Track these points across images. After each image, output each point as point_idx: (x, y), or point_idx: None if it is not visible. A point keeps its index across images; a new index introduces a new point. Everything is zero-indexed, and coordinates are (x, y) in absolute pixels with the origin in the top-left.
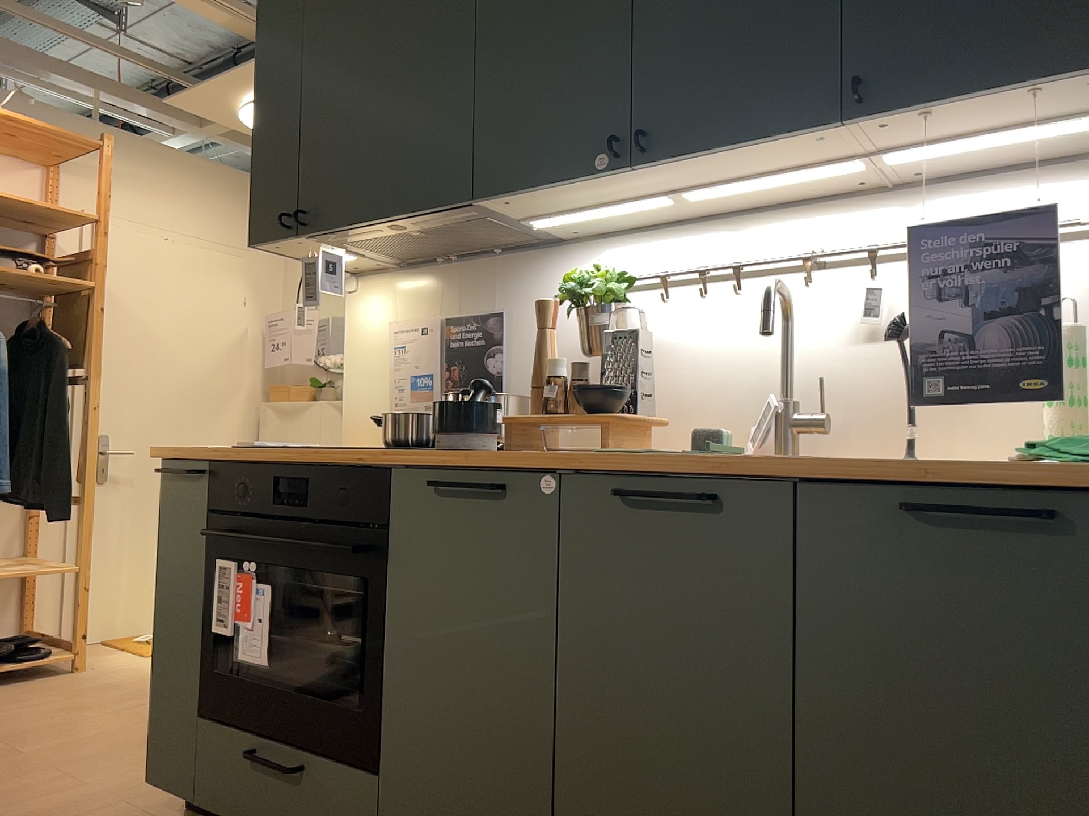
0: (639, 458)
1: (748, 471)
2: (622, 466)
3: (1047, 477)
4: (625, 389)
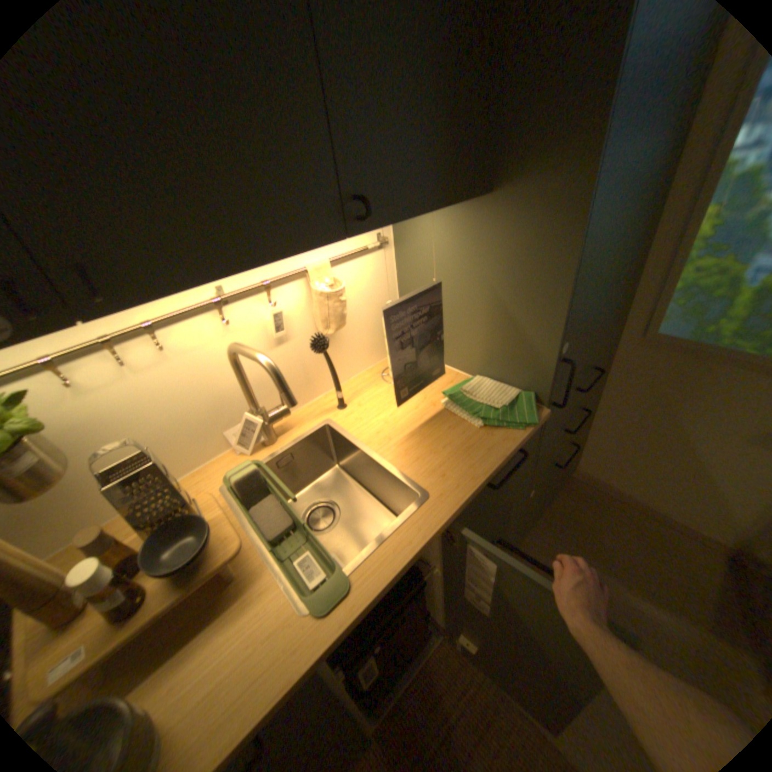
0: (360, 588)
1: (437, 535)
2: (367, 611)
3: (515, 439)
4: (176, 518)
